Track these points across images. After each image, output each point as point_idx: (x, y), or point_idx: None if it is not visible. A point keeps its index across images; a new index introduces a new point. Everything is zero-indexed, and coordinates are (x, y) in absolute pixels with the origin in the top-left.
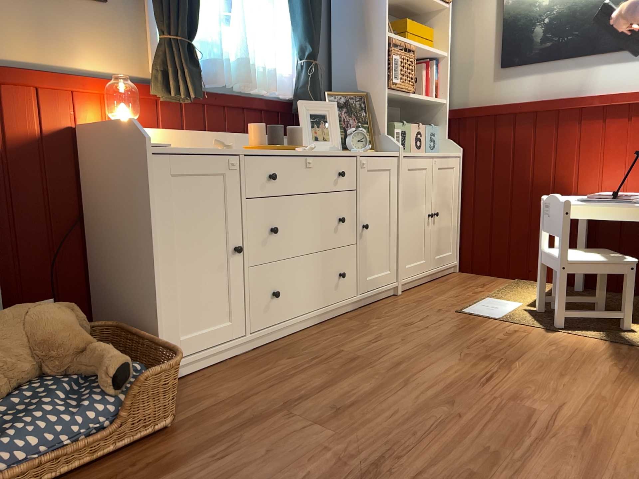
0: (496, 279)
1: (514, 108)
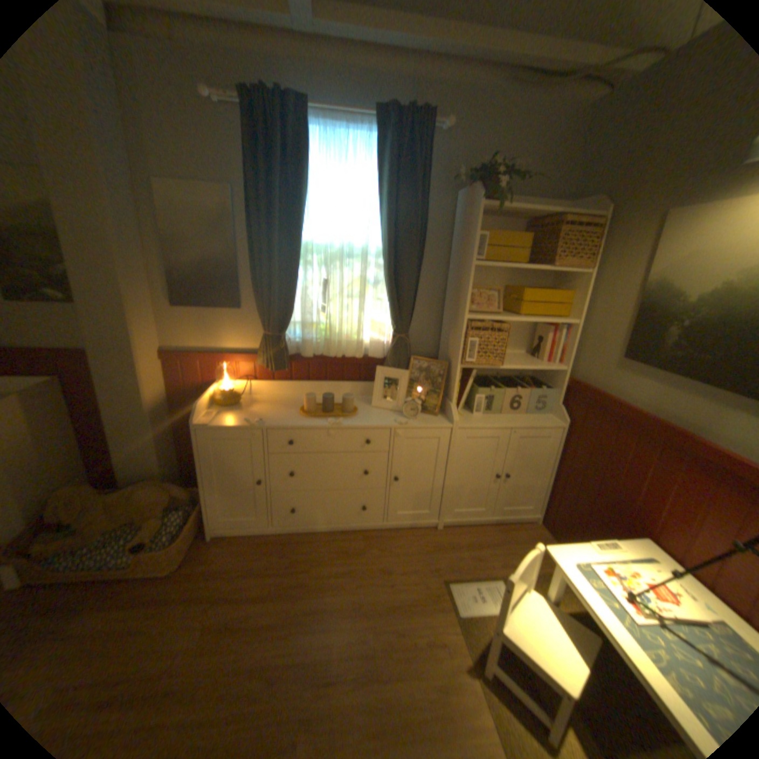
0: None
1: (623, 411)
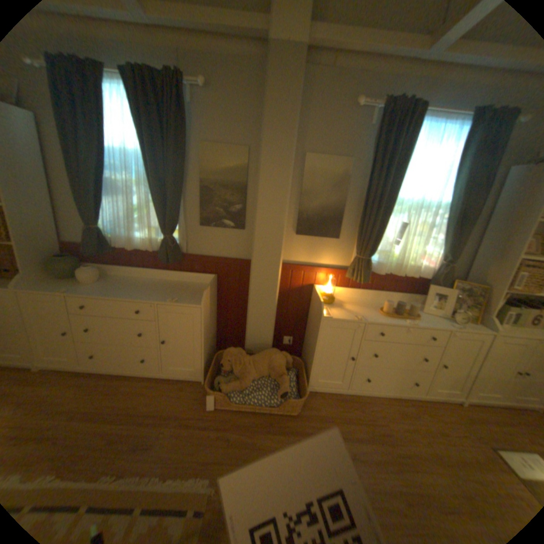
0: None
1: None
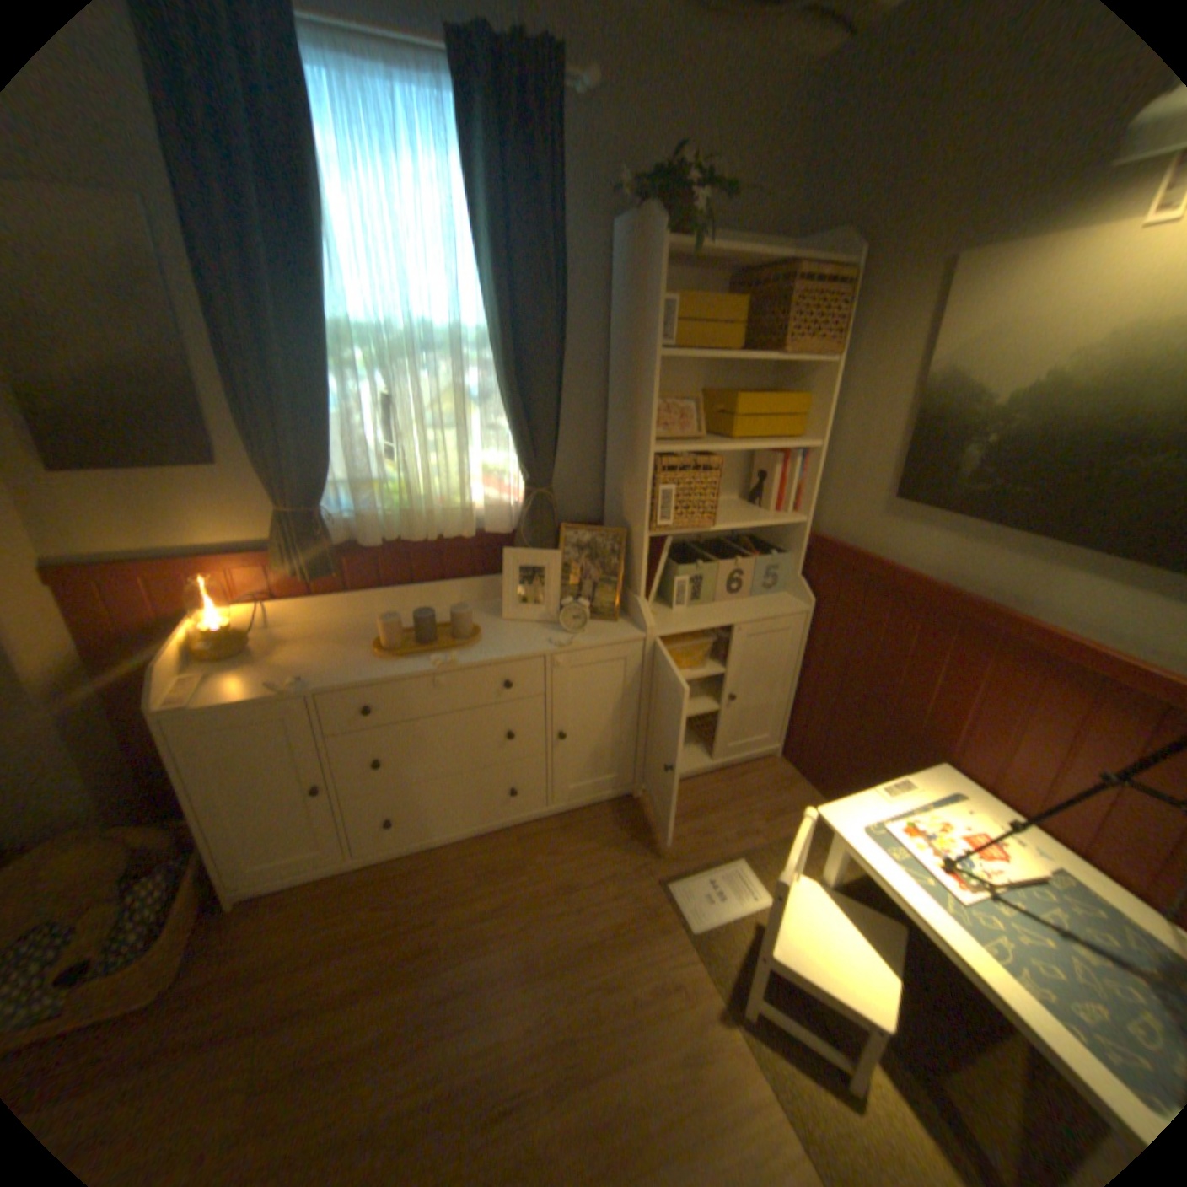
0: (817, 805)
1: (899, 579)
